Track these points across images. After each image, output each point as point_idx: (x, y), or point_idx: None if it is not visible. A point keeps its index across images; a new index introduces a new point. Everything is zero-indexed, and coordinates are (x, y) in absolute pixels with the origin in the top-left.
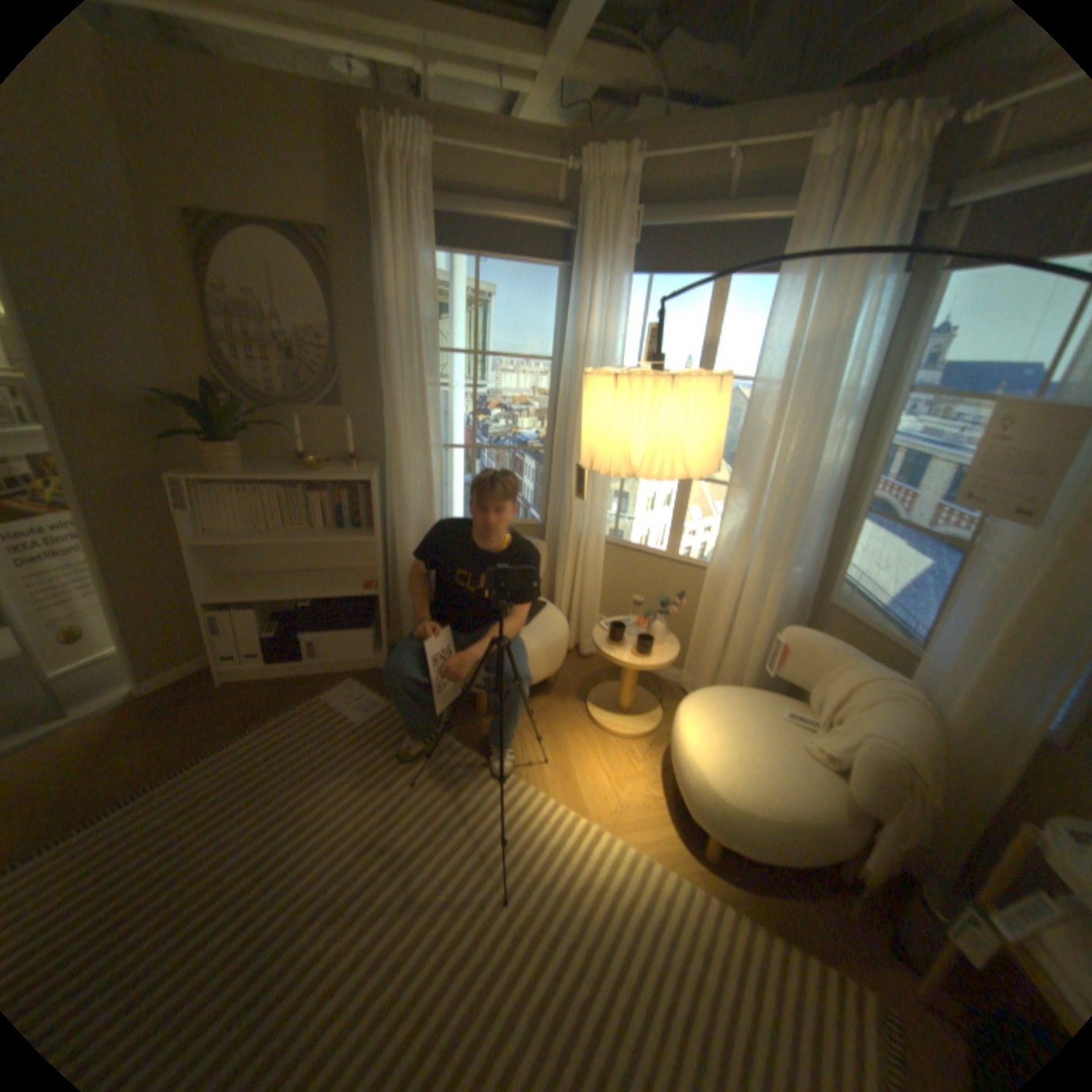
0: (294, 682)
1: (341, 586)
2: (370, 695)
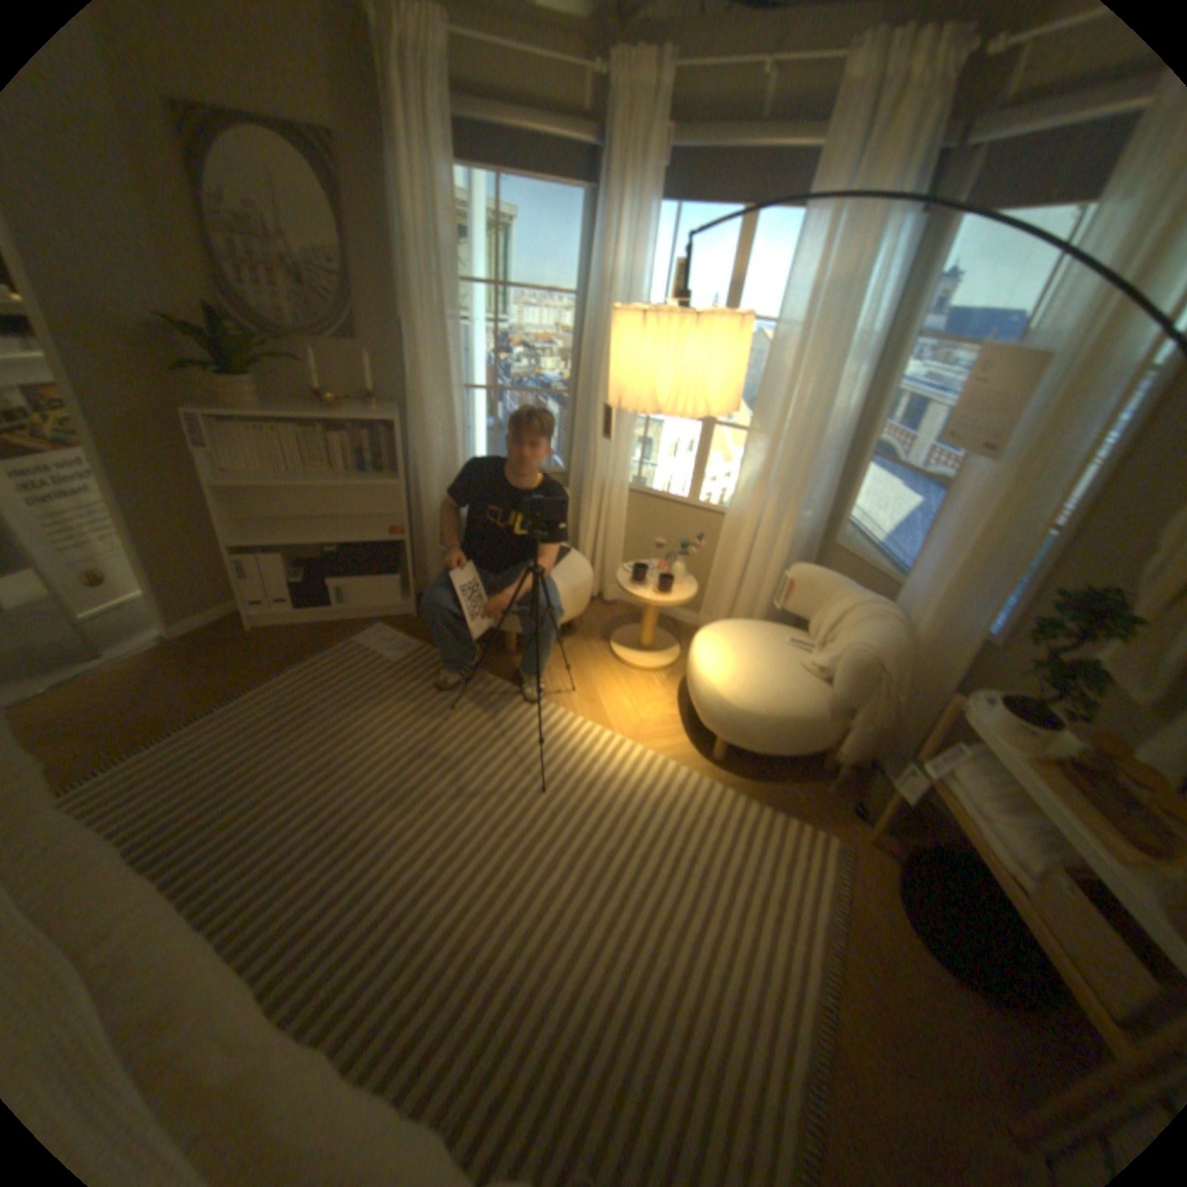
0: (323, 627)
1: (365, 532)
2: (401, 638)
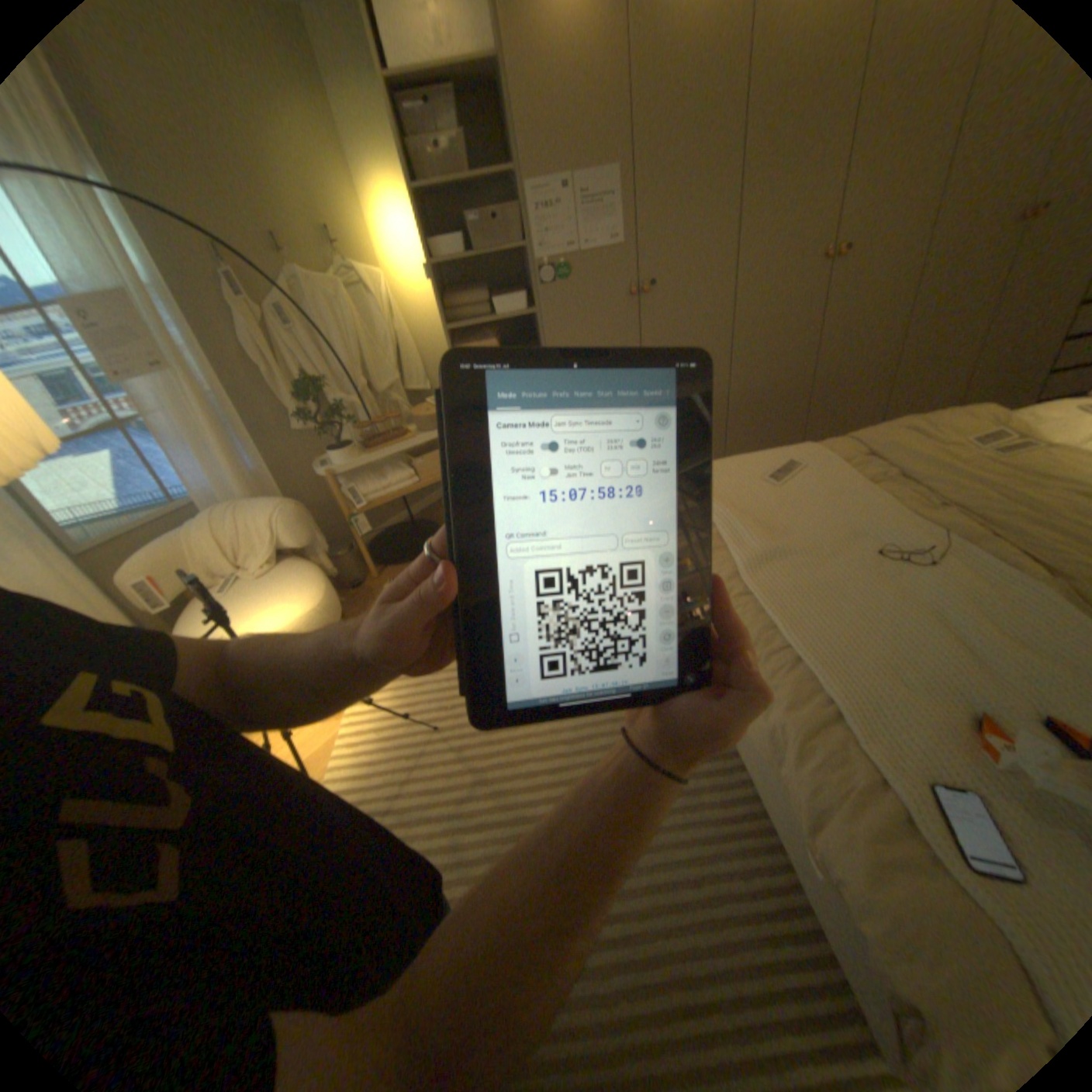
0: None
1: None
2: None
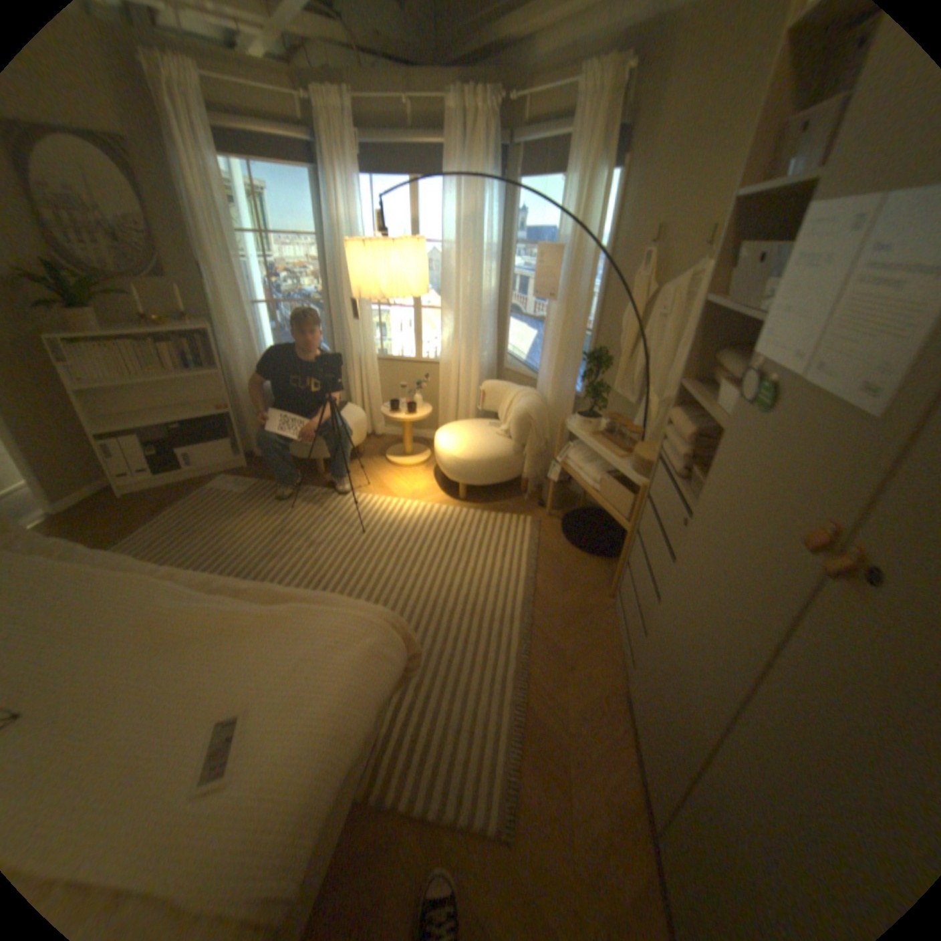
0: (179, 485)
1: (198, 412)
2: (242, 479)
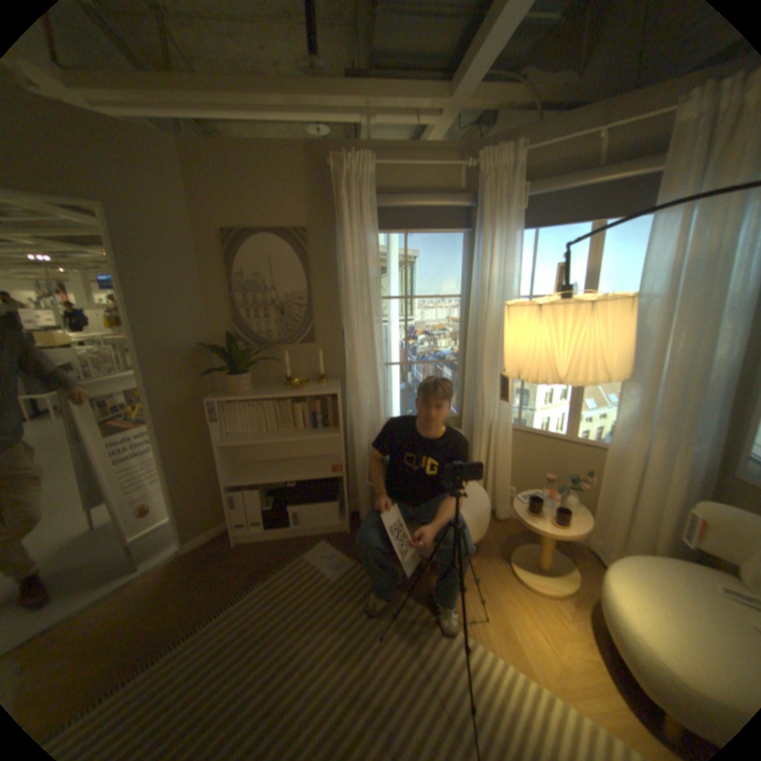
0: (284, 543)
1: (316, 470)
2: (339, 555)
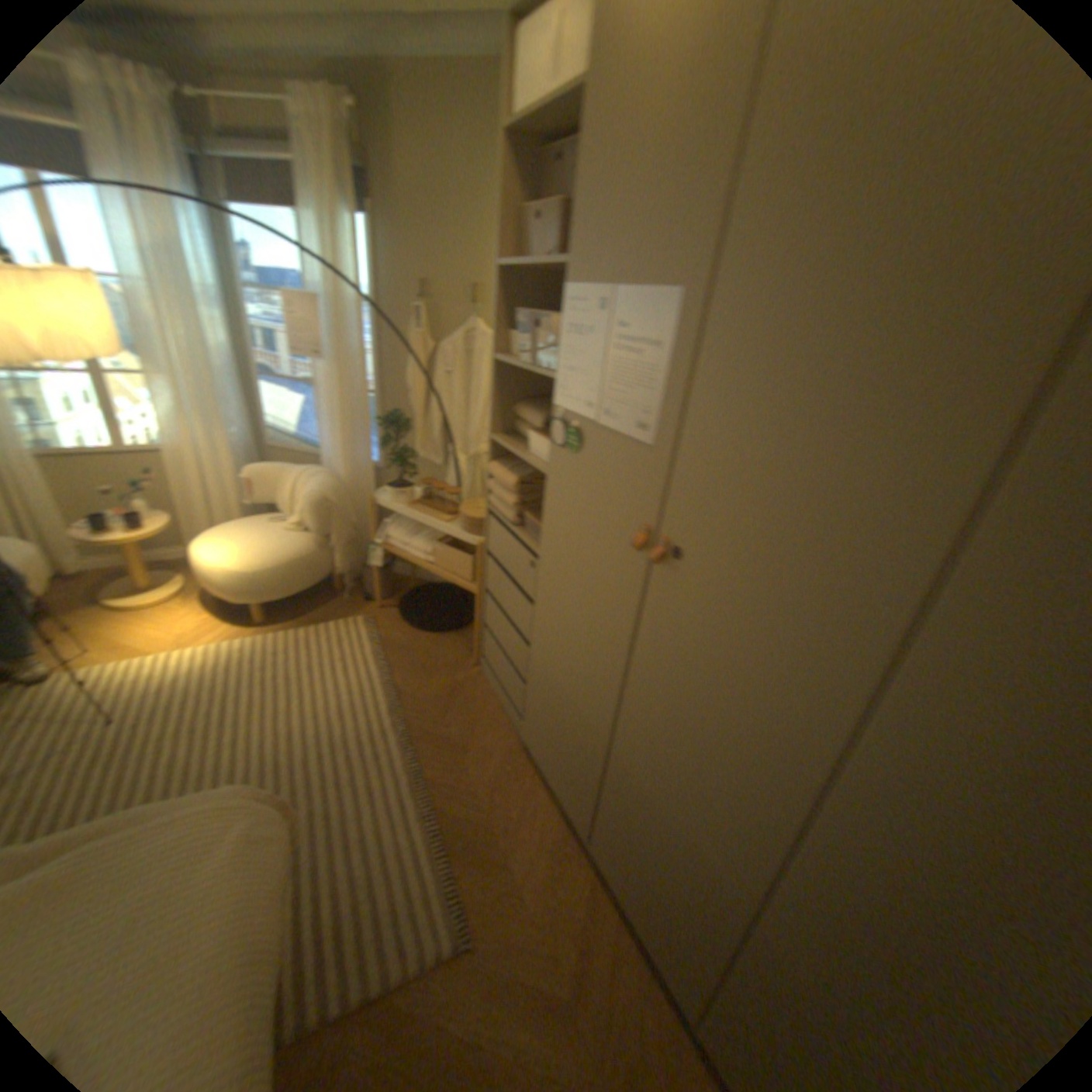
0: None
1: None
2: None
